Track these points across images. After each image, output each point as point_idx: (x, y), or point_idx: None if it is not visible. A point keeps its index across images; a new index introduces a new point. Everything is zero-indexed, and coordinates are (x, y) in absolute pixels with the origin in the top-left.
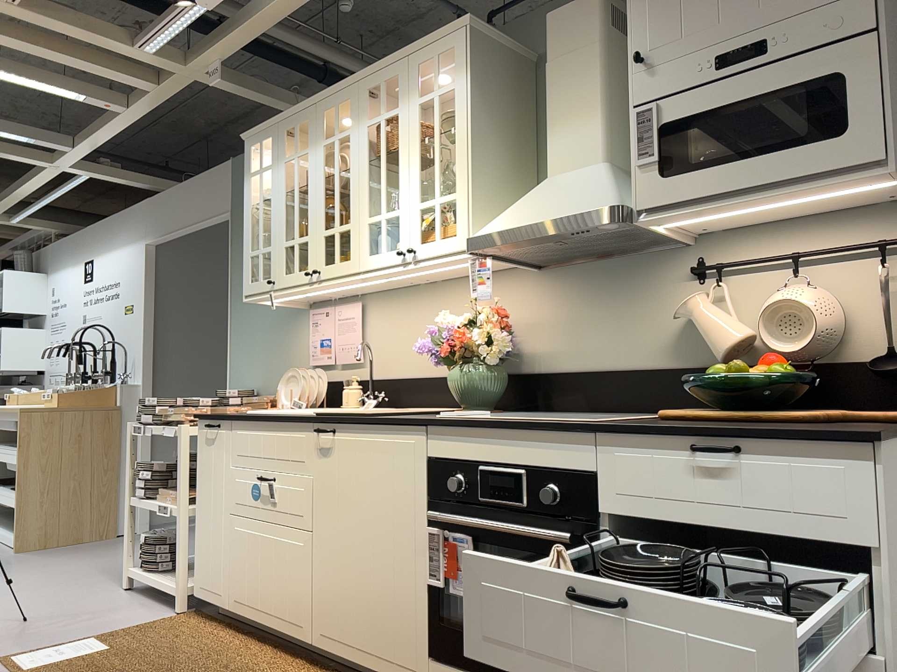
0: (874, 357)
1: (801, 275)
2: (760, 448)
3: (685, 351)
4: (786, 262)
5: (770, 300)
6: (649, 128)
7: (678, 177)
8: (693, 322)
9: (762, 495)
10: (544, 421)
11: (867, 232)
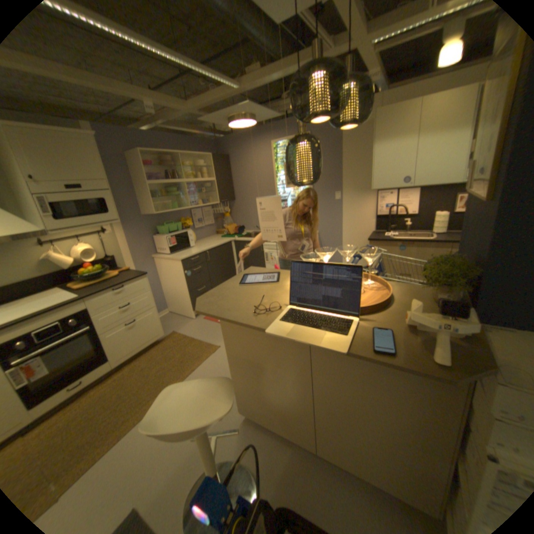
0: (102, 258)
1: (78, 241)
2: (127, 285)
3: (43, 270)
4: (72, 238)
5: (76, 250)
6: (46, 204)
7: (63, 221)
8: (43, 260)
9: (130, 293)
10: (56, 306)
11: (92, 229)
